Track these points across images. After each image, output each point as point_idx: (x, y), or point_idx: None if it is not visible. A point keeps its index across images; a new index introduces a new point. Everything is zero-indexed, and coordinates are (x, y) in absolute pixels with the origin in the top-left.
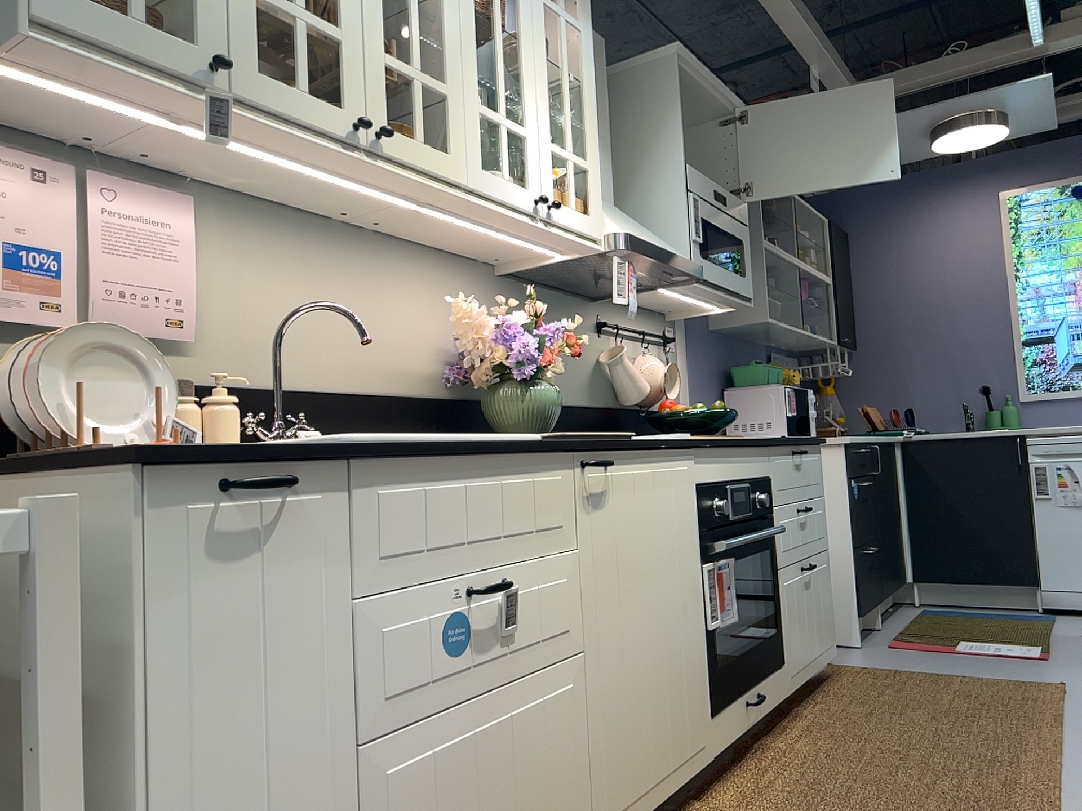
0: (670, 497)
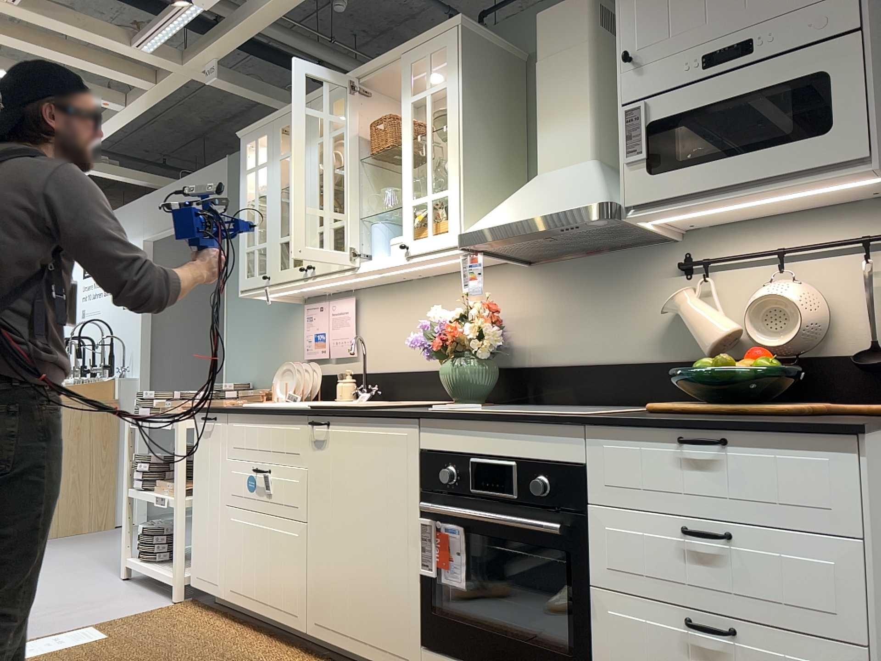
0: (380, 454)
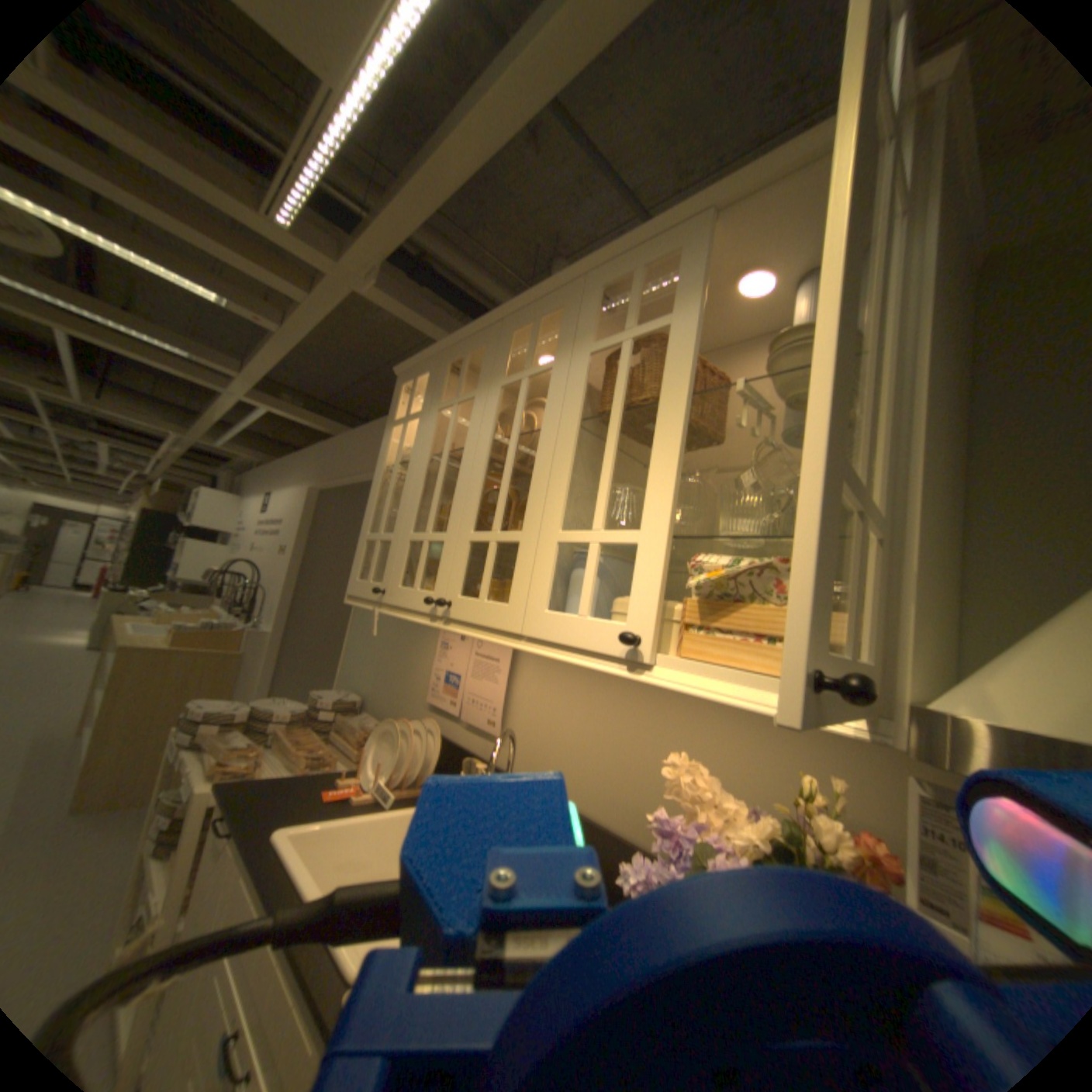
0: None
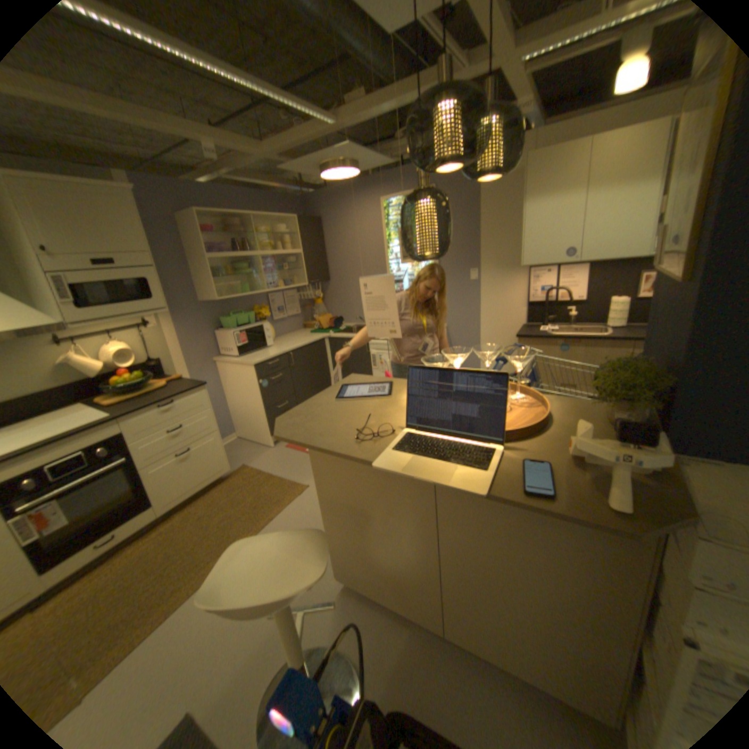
0: None
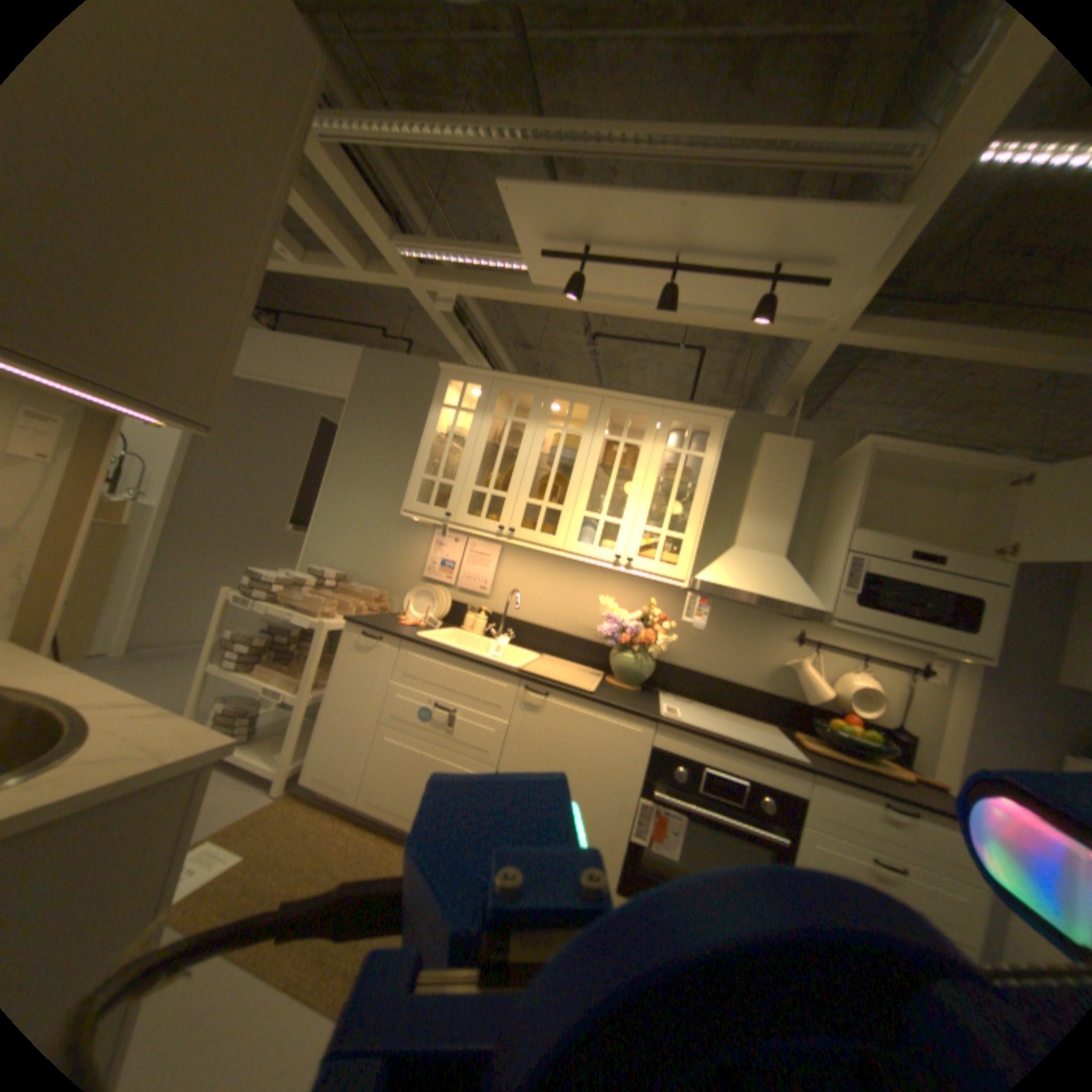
0: (607, 738)
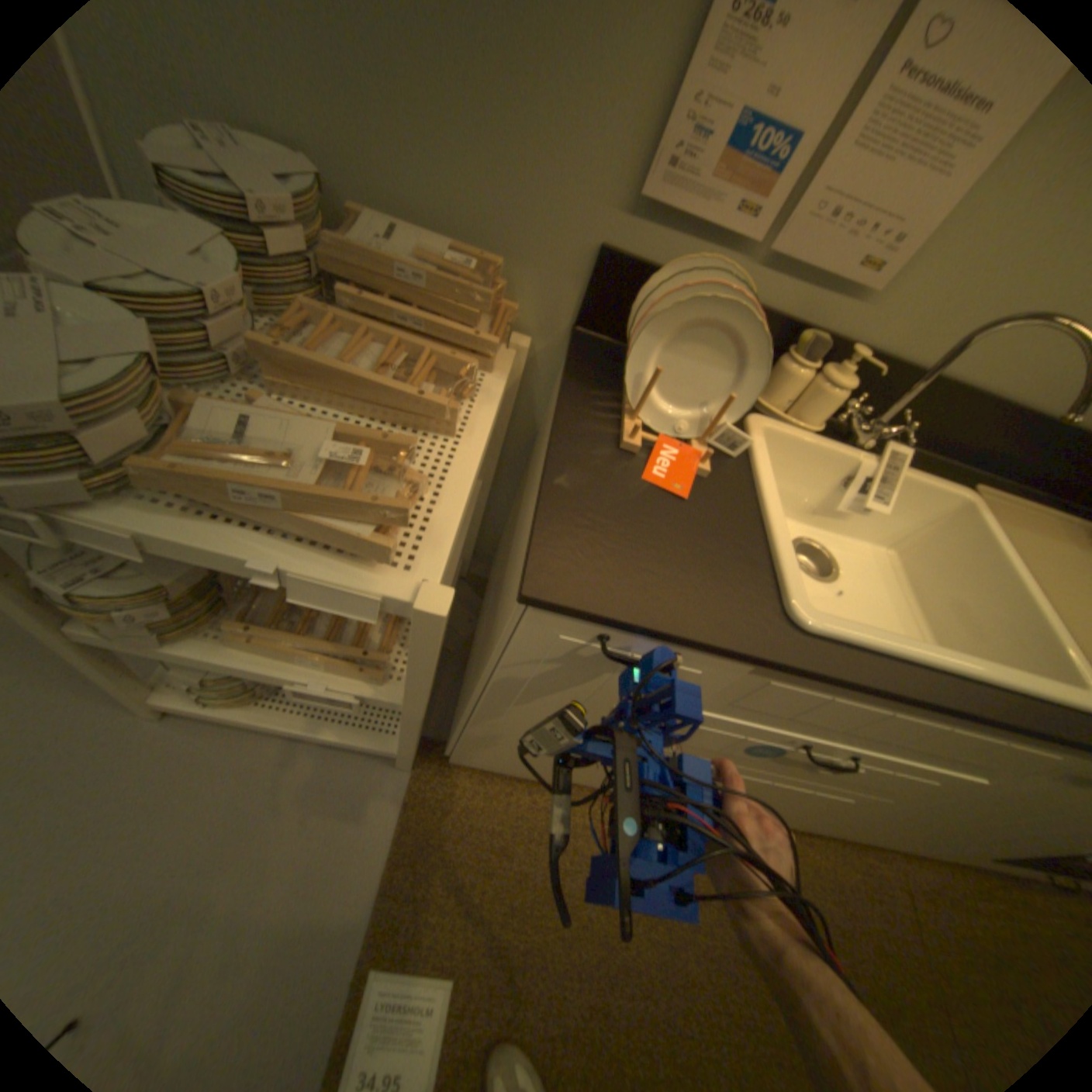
0: None
